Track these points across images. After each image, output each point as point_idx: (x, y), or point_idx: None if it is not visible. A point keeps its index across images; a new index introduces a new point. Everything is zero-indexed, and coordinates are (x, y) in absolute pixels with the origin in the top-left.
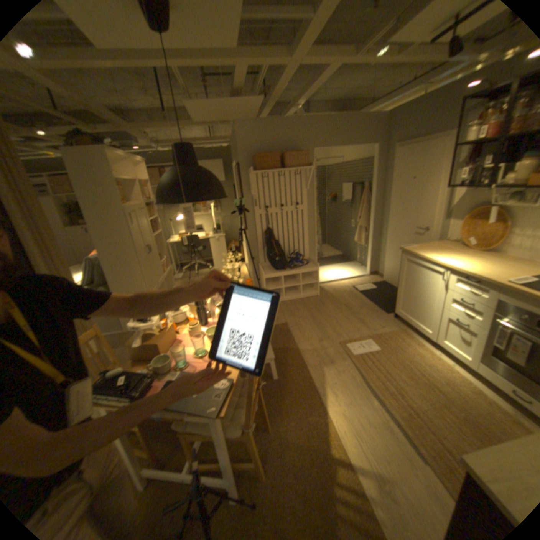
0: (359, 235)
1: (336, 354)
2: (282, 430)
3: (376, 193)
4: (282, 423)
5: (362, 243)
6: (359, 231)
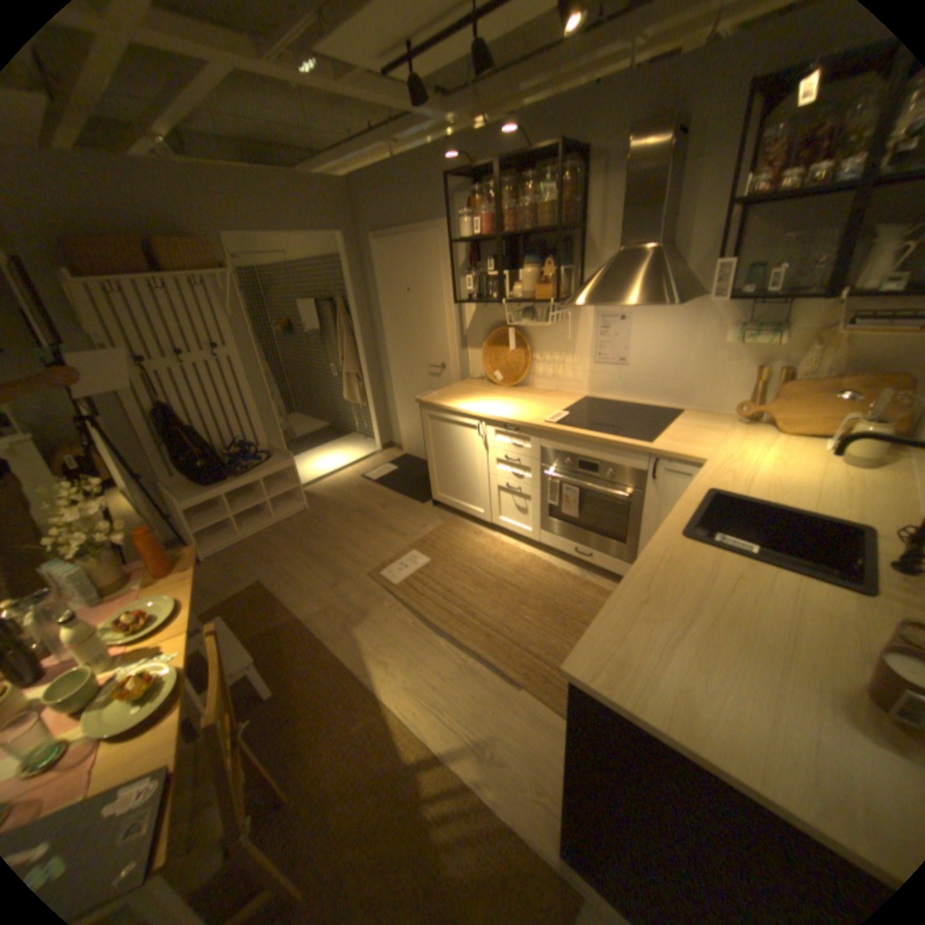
0: (350, 389)
1: (366, 596)
2: (308, 779)
3: (360, 316)
4: (304, 767)
5: (358, 401)
6: (349, 381)
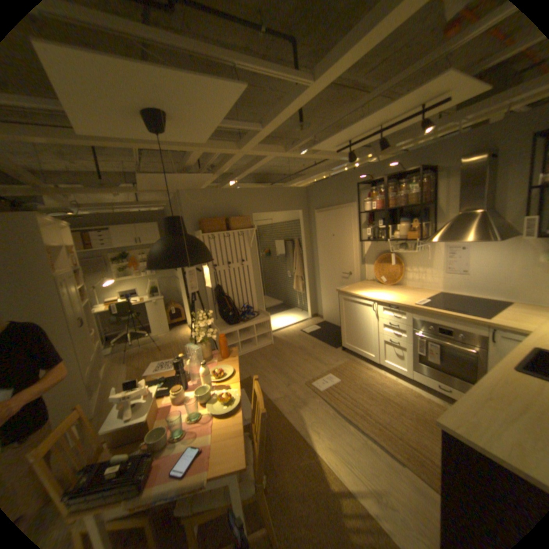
0: (296, 284)
1: (305, 394)
2: (278, 484)
3: (305, 248)
4: (276, 477)
5: (299, 290)
6: (295, 280)
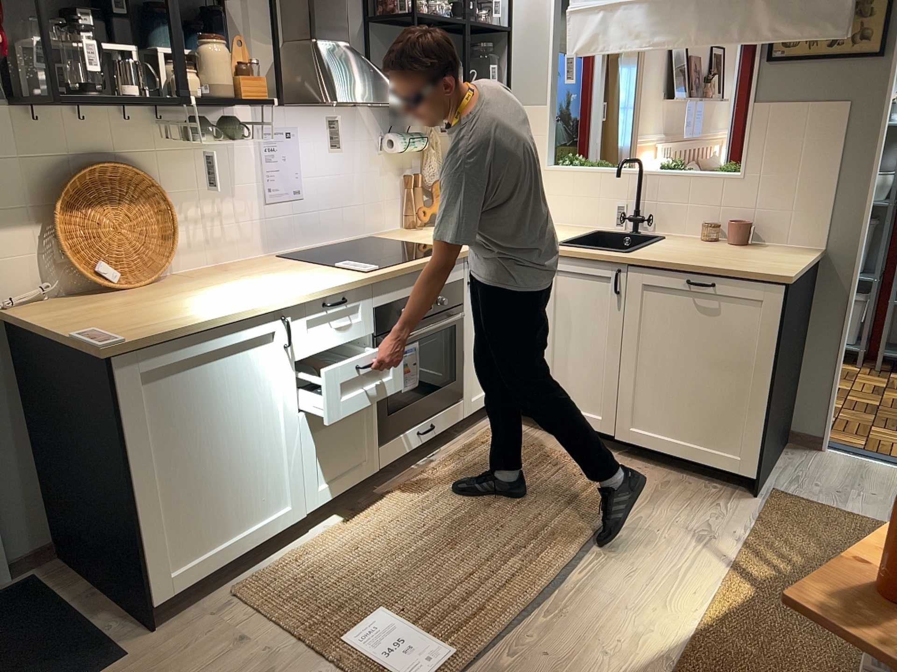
0: None
1: None
2: None
3: None
4: None
5: None
6: None
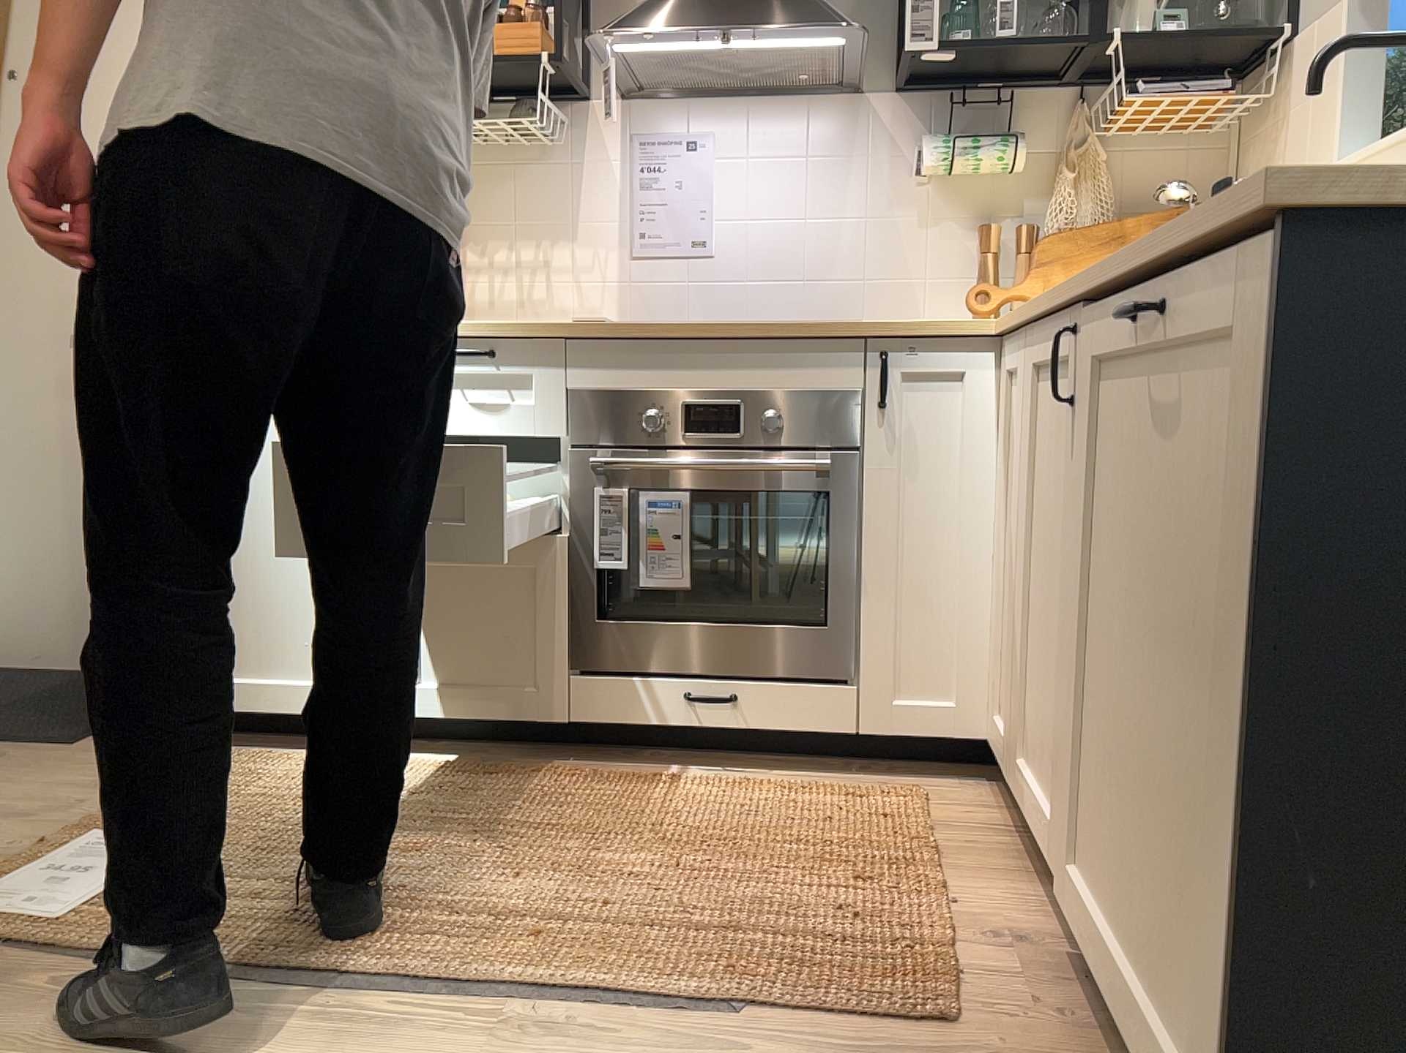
0: None
1: None
2: None
3: None
4: None
5: None
6: None
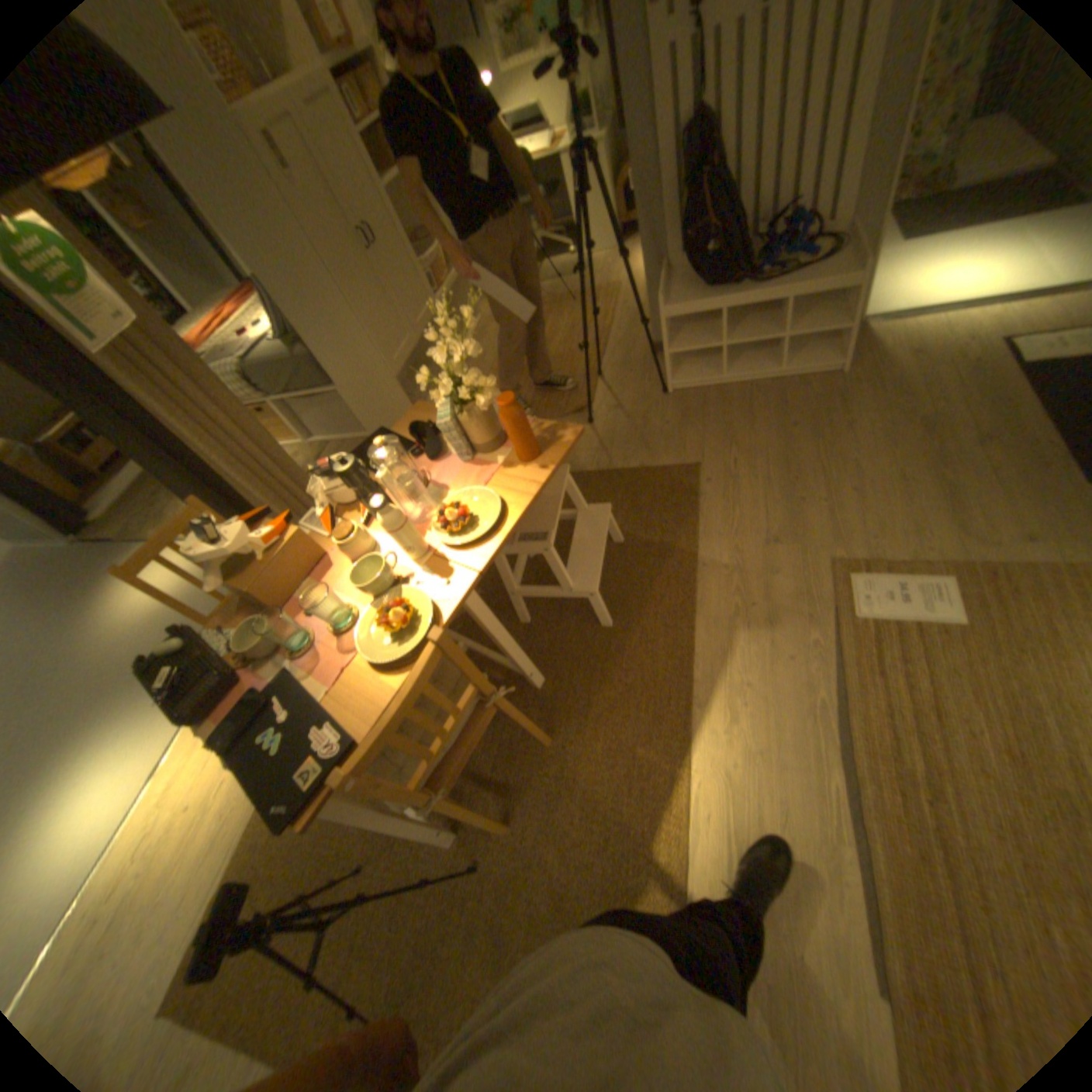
0: None
1: (800, 596)
2: (575, 749)
3: None
4: (581, 734)
5: None
6: None
